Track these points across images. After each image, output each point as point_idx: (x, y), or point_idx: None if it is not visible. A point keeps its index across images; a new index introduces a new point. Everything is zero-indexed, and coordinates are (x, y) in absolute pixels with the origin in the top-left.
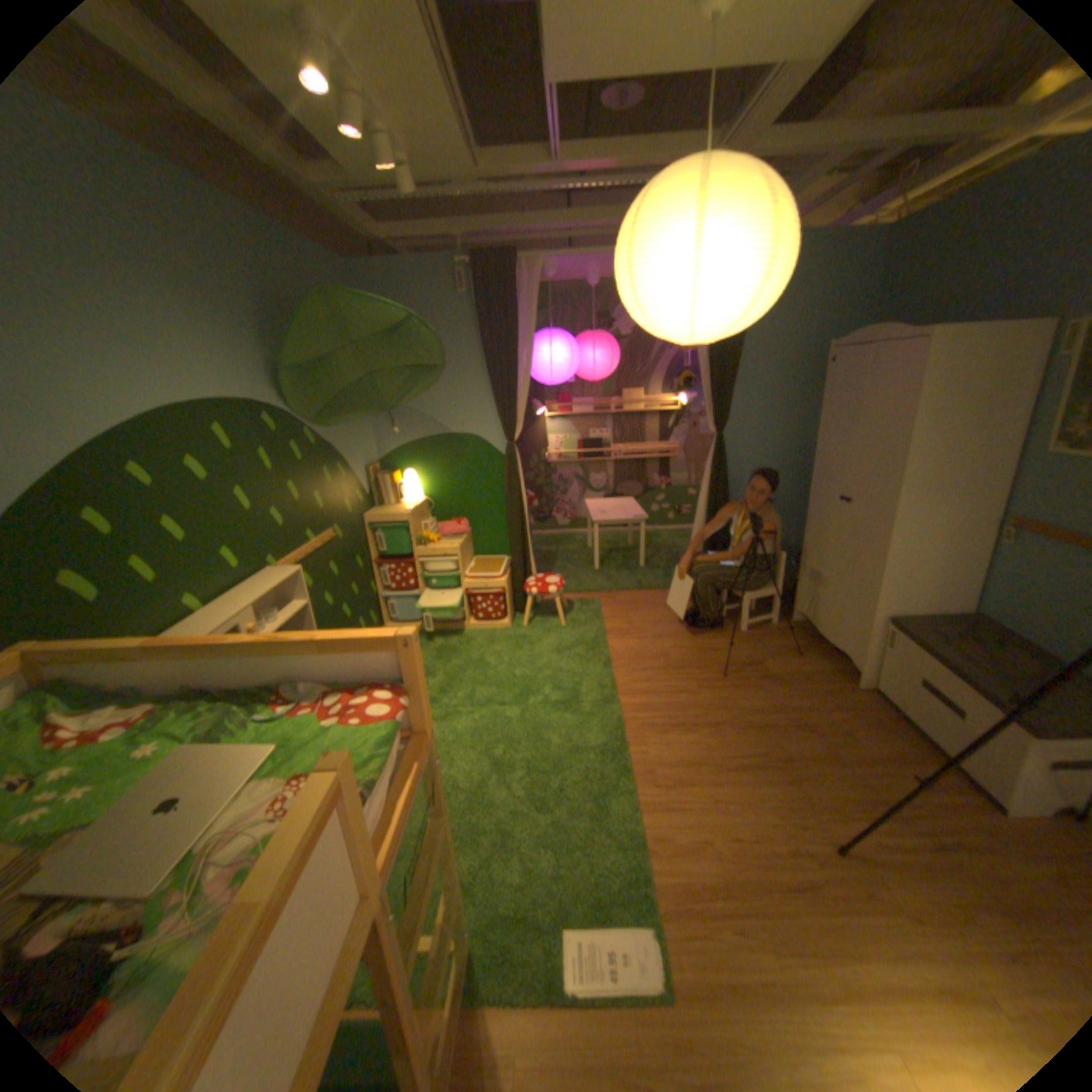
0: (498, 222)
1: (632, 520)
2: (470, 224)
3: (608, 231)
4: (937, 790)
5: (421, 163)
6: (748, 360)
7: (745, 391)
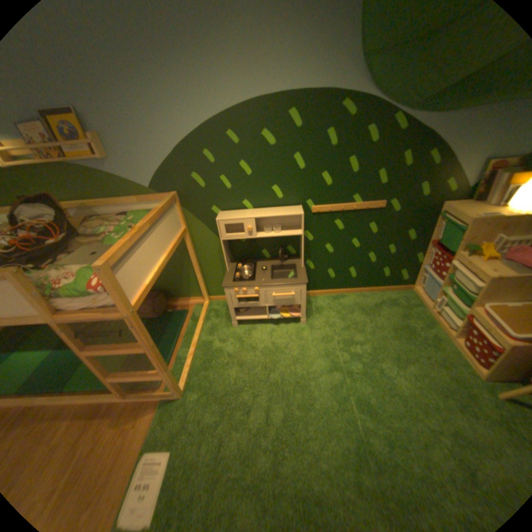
0: None
1: None
2: None
3: None
4: None
5: None
6: None
7: None
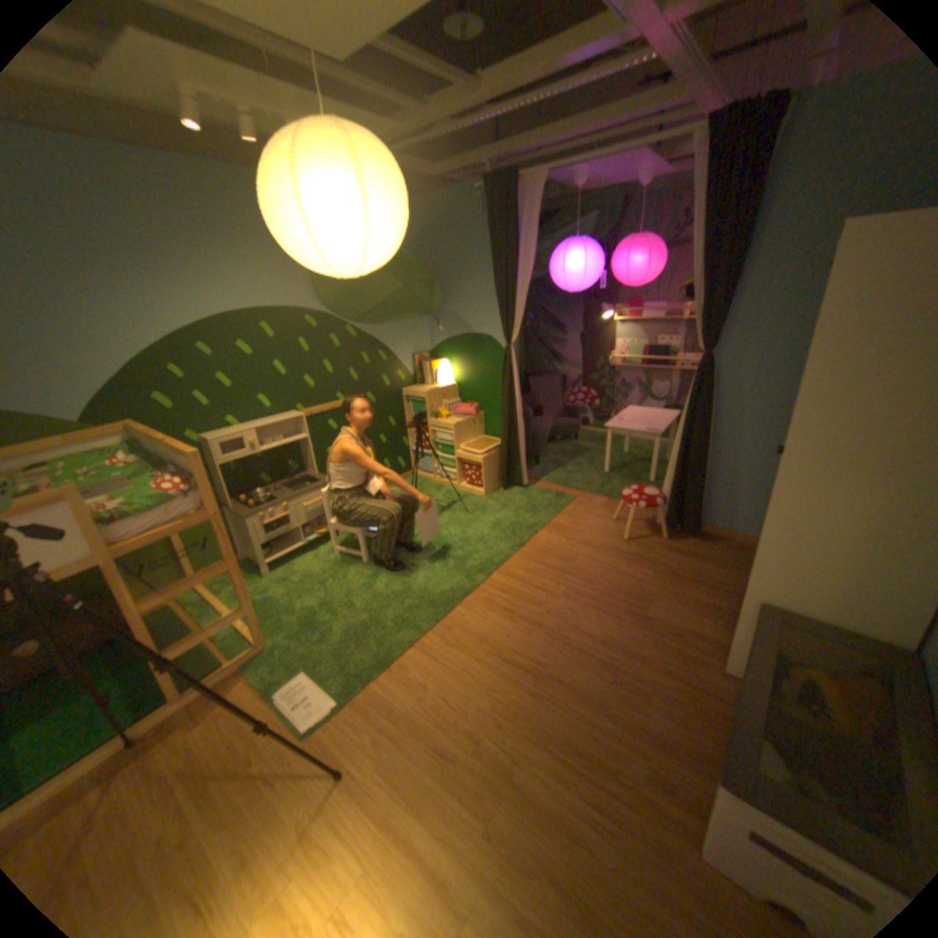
0: (514, 144)
1: (645, 434)
2: (493, 151)
3: (634, 126)
4: (668, 795)
5: (395, 122)
6: (766, 264)
7: (758, 303)
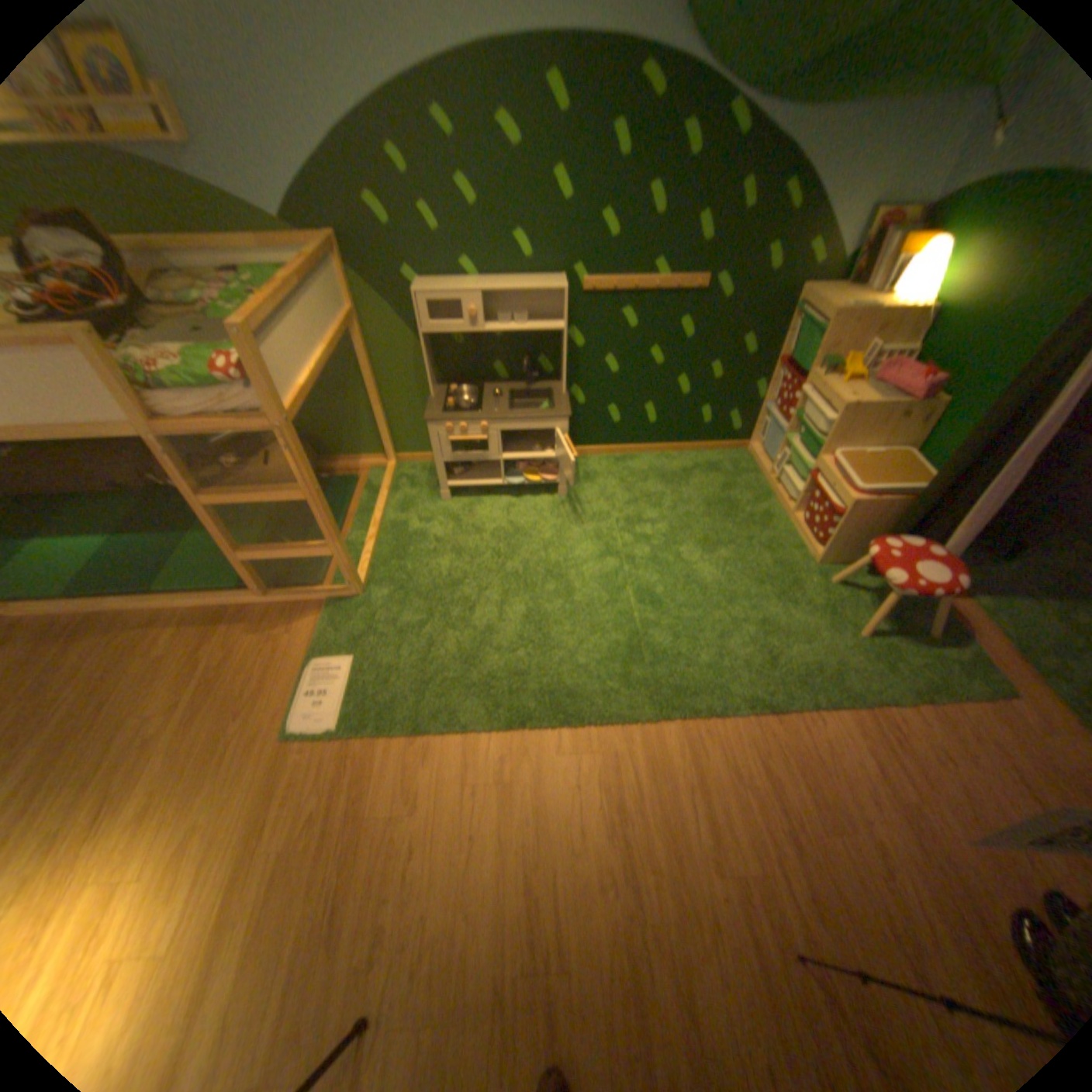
0: None
1: None
2: None
3: None
4: None
5: None
6: None
7: None
